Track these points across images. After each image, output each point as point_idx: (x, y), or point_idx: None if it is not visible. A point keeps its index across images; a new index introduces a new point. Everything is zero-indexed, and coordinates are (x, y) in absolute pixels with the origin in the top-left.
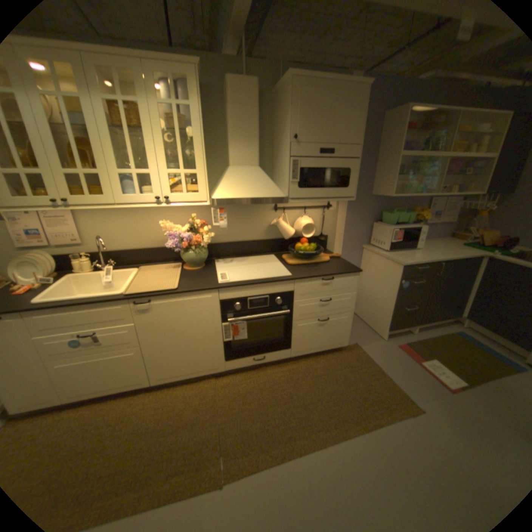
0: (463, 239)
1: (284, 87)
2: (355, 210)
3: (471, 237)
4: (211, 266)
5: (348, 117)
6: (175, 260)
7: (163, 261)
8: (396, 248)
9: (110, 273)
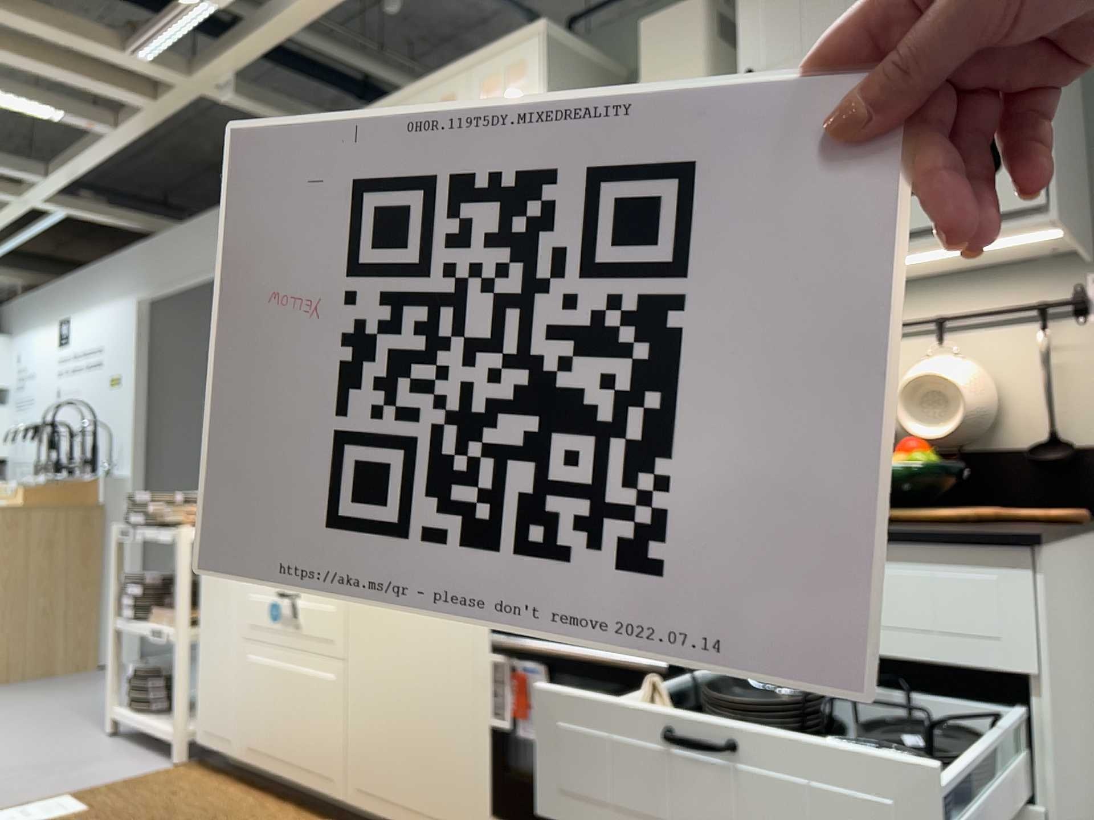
0: None
1: None
2: None
3: None
4: None
5: None
6: None
7: None
8: None
9: None
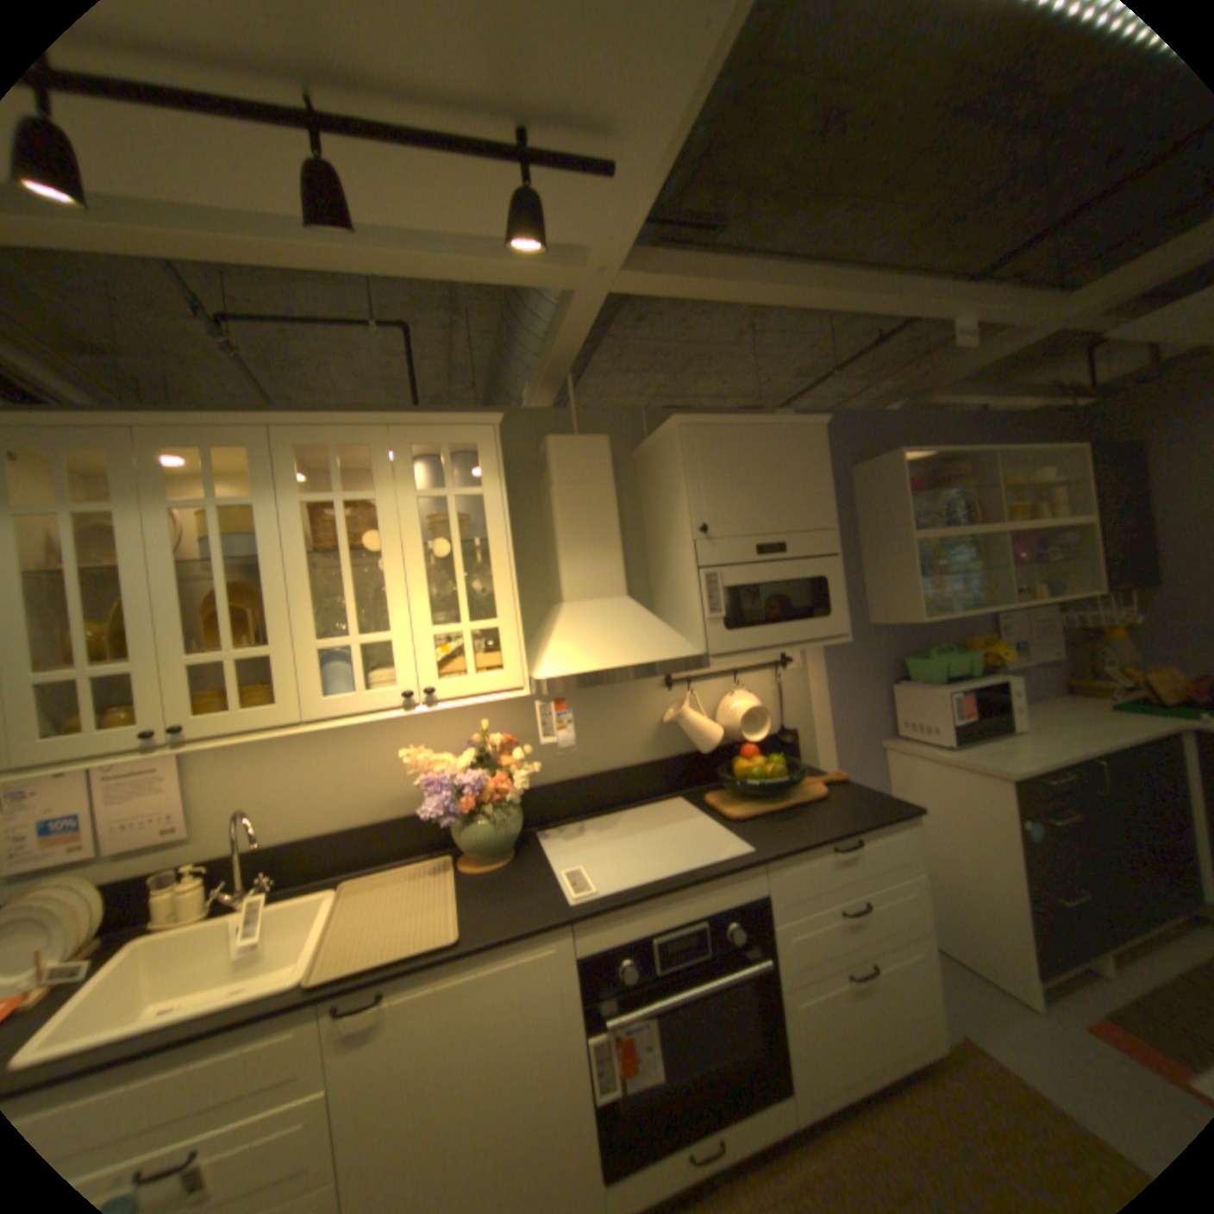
0: (1101, 698)
1: (660, 446)
2: (844, 663)
3: (1116, 690)
4: (531, 854)
5: (798, 484)
6: (431, 849)
7: (399, 857)
8: (970, 739)
9: (254, 918)
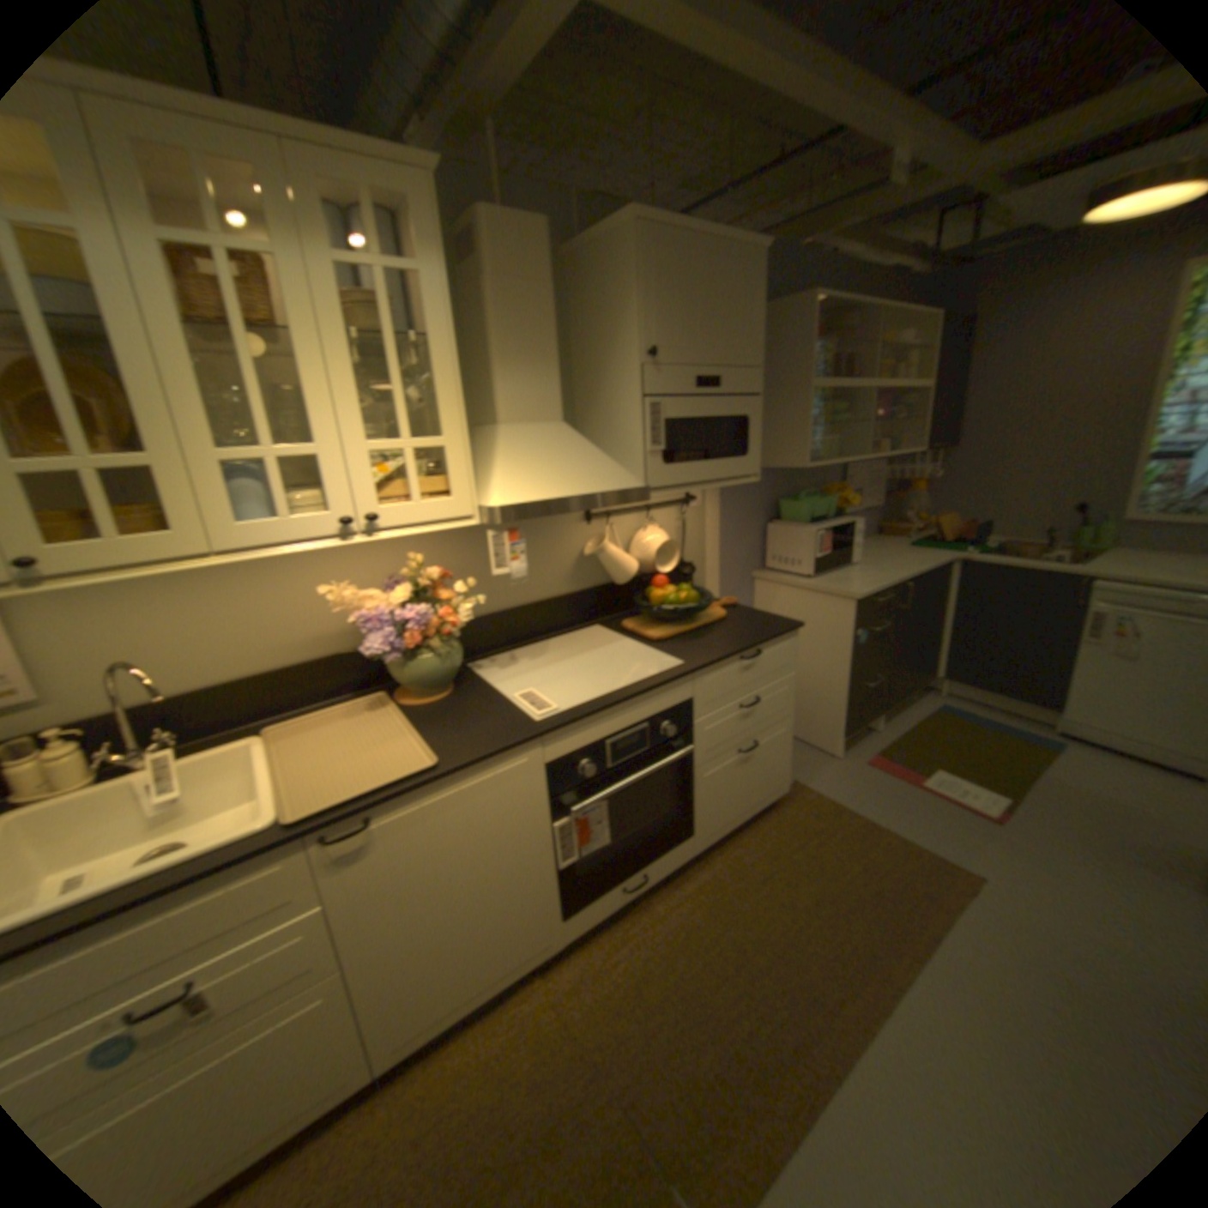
0: (901, 536)
1: (607, 243)
2: (735, 502)
3: (913, 530)
4: (473, 683)
5: (739, 312)
6: (360, 688)
7: (325, 698)
8: (824, 568)
9: (171, 773)
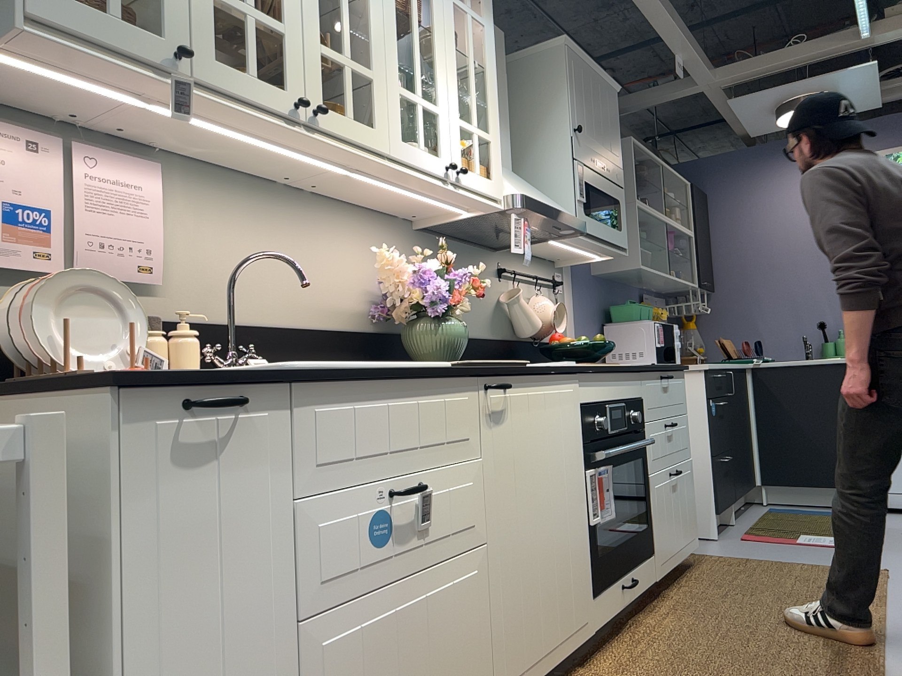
0: None
1: (534, 62)
2: (583, 299)
3: None
4: None
5: (610, 127)
6: None
7: None
8: (662, 358)
9: None
